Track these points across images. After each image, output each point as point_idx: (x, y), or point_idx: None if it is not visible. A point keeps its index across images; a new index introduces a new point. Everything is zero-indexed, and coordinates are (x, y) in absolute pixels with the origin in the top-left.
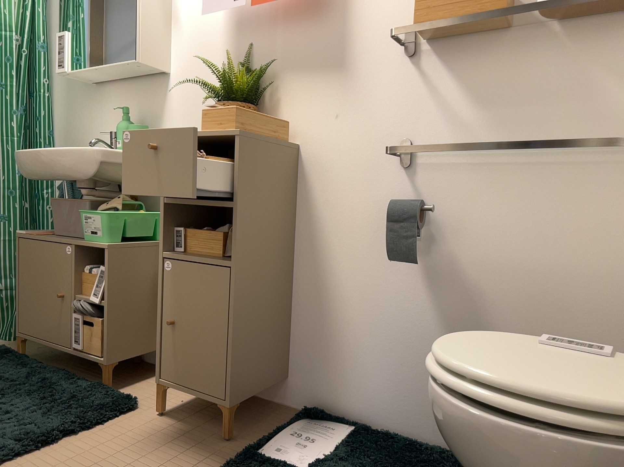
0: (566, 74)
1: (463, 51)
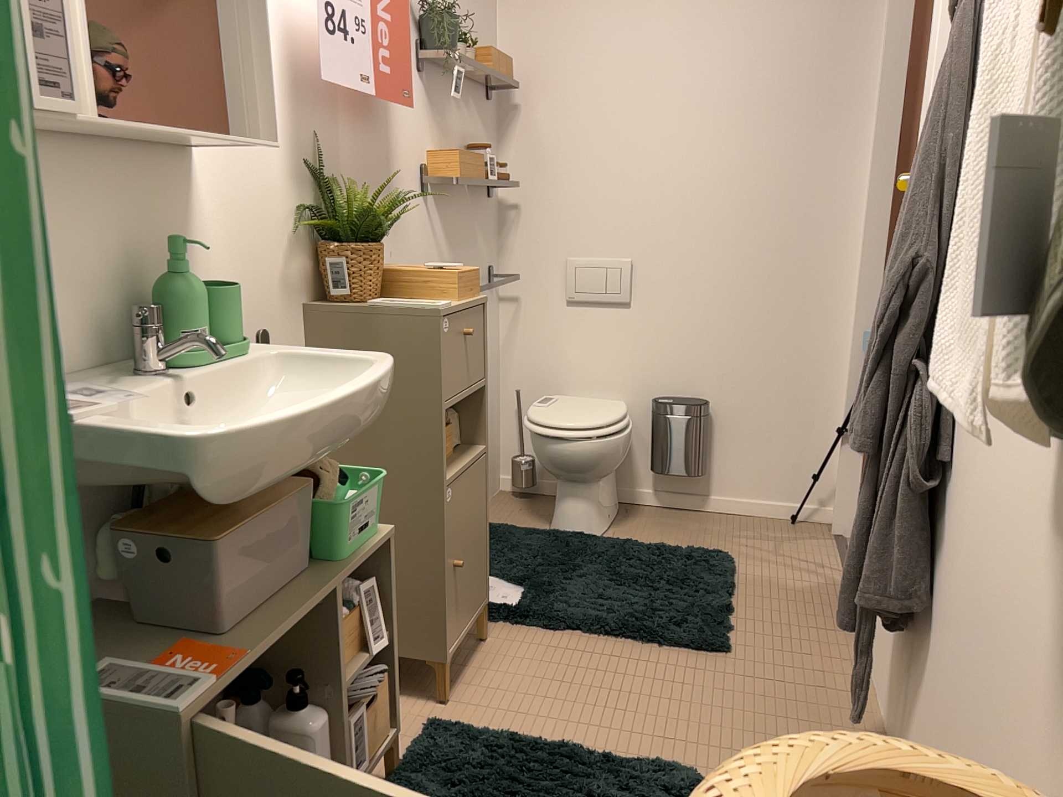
0: (472, 225)
1: (444, 196)
